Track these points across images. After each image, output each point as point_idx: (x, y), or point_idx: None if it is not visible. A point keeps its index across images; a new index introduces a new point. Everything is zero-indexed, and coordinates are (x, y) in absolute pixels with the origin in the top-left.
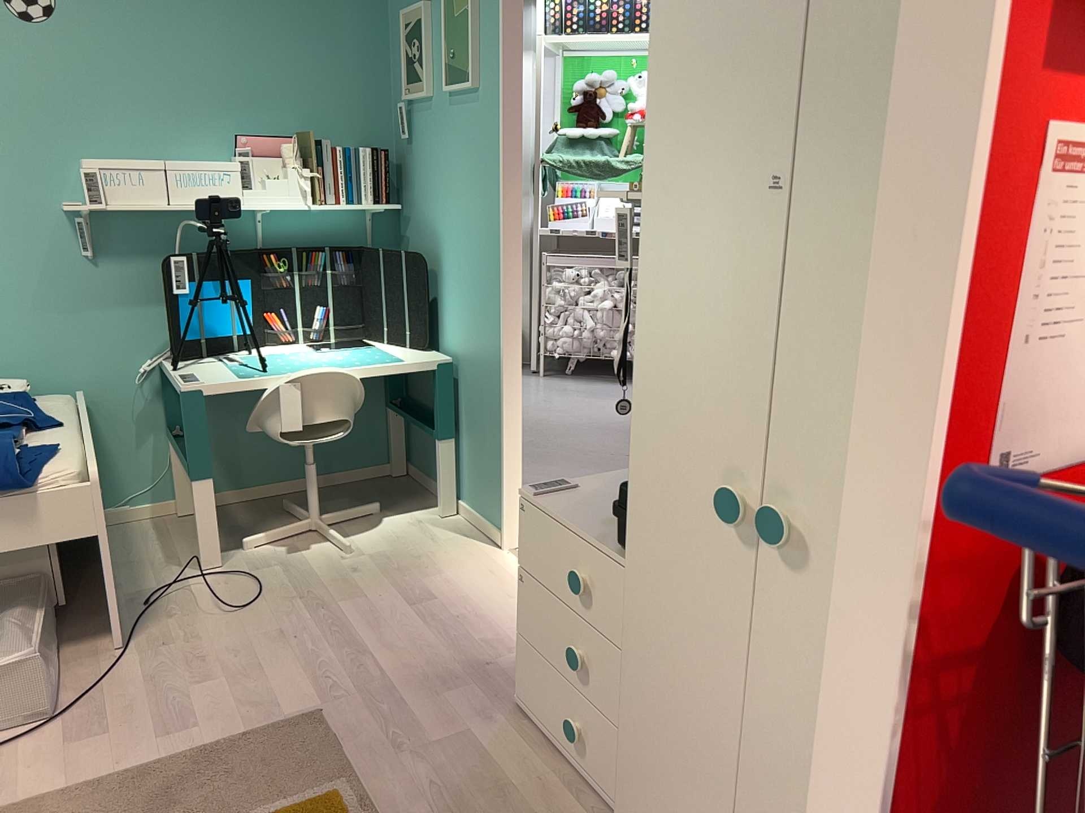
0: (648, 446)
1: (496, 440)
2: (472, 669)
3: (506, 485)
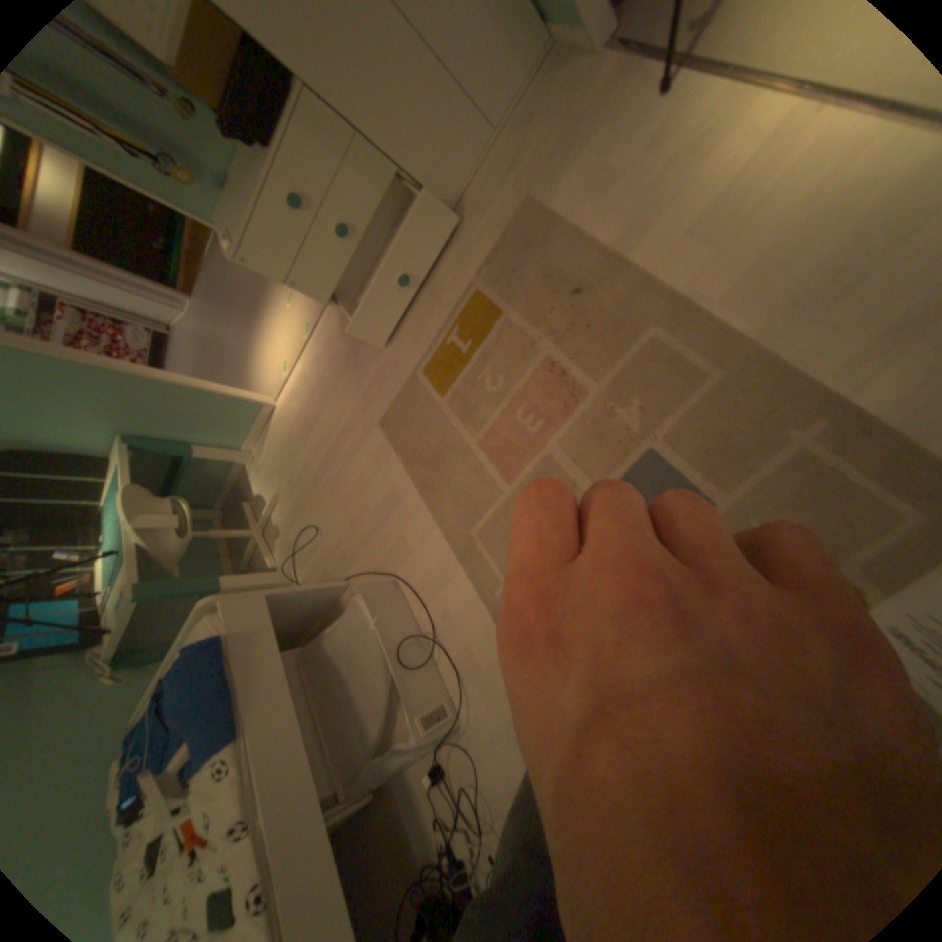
0: None
1: (190, 395)
2: (348, 361)
3: (226, 391)
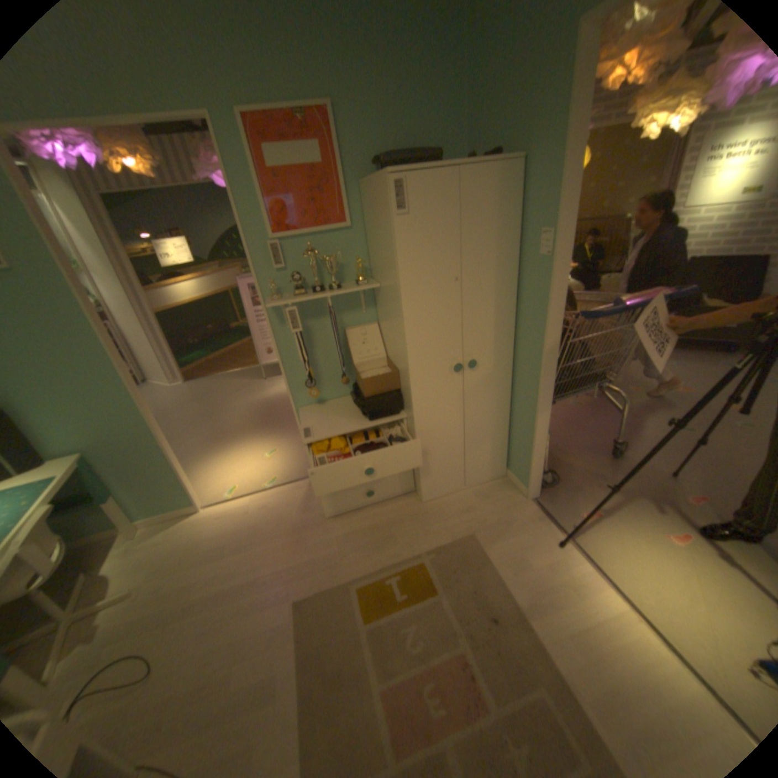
0: (417, 372)
1: (161, 468)
2: (294, 533)
3: (184, 483)
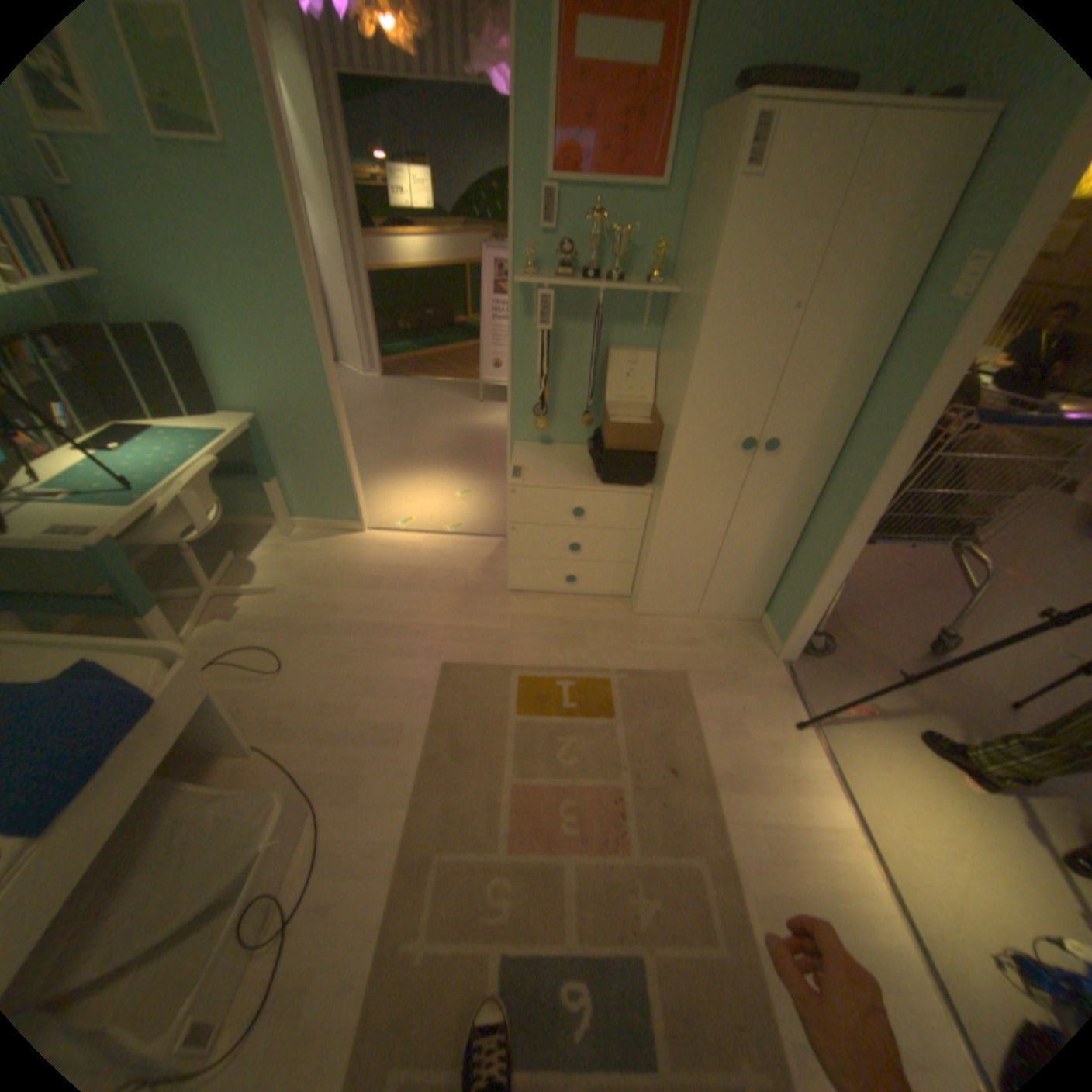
0: (689, 433)
1: (336, 464)
2: (466, 593)
3: (357, 490)
